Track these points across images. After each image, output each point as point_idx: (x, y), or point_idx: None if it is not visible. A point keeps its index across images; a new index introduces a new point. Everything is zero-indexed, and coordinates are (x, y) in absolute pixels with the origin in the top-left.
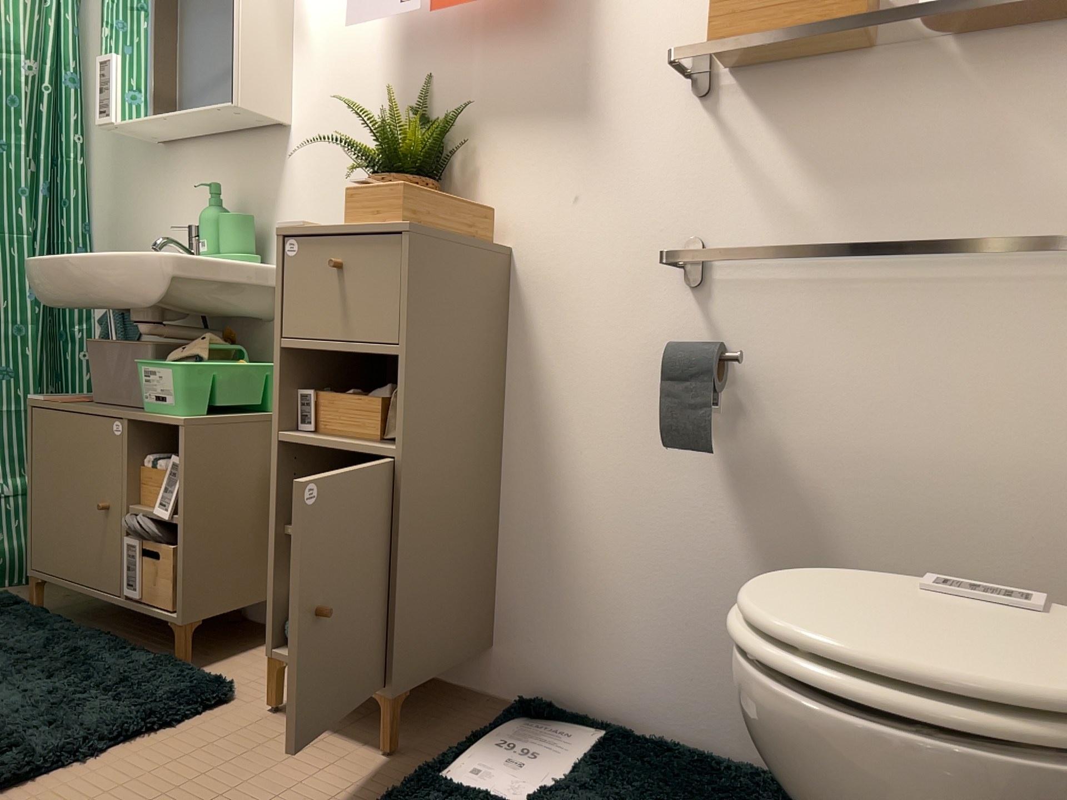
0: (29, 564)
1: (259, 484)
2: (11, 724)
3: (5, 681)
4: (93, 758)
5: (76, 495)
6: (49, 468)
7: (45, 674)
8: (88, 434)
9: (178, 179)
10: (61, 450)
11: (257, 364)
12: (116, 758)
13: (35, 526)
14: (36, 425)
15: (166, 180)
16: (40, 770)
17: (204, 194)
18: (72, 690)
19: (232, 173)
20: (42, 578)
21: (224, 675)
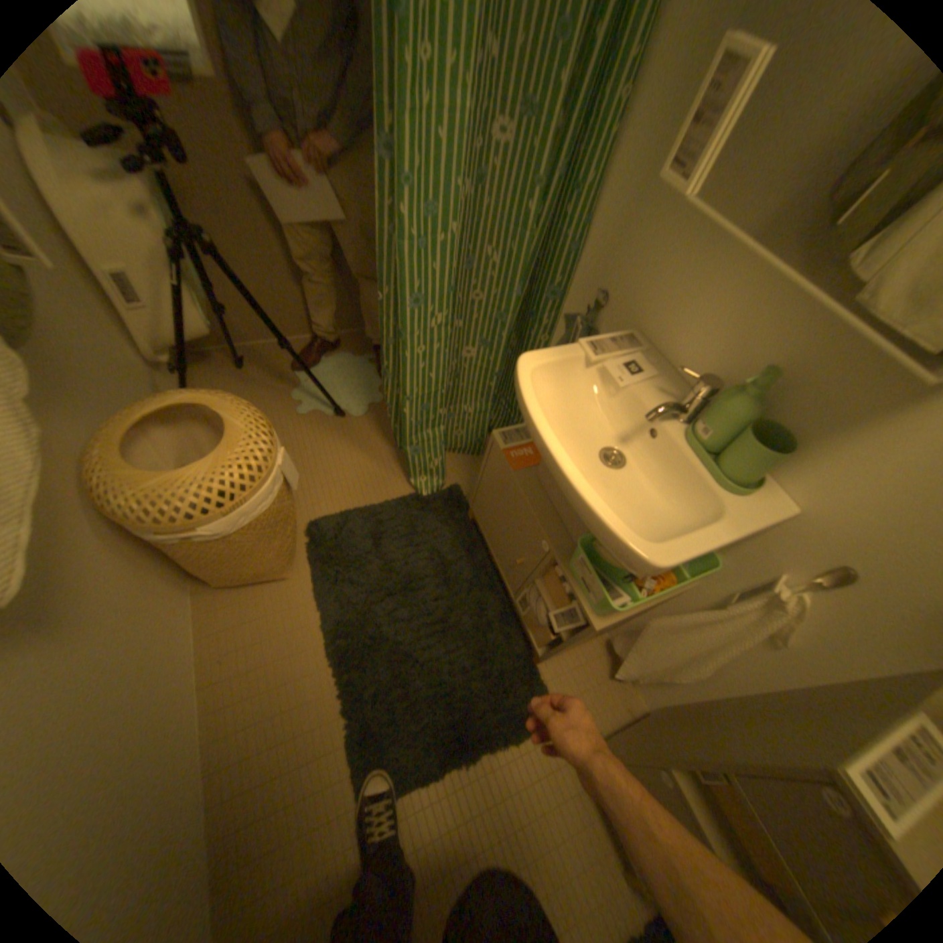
0: (472, 504)
1: (634, 618)
2: (441, 715)
3: (445, 642)
4: (476, 770)
5: (507, 525)
6: (495, 487)
7: (465, 643)
8: (526, 515)
9: (726, 251)
10: (505, 492)
11: (688, 582)
12: (486, 774)
13: (479, 495)
14: (493, 454)
15: (709, 237)
16: (449, 780)
17: (748, 307)
18: (475, 677)
19: (814, 321)
20: (477, 518)
21: (558, 681)
